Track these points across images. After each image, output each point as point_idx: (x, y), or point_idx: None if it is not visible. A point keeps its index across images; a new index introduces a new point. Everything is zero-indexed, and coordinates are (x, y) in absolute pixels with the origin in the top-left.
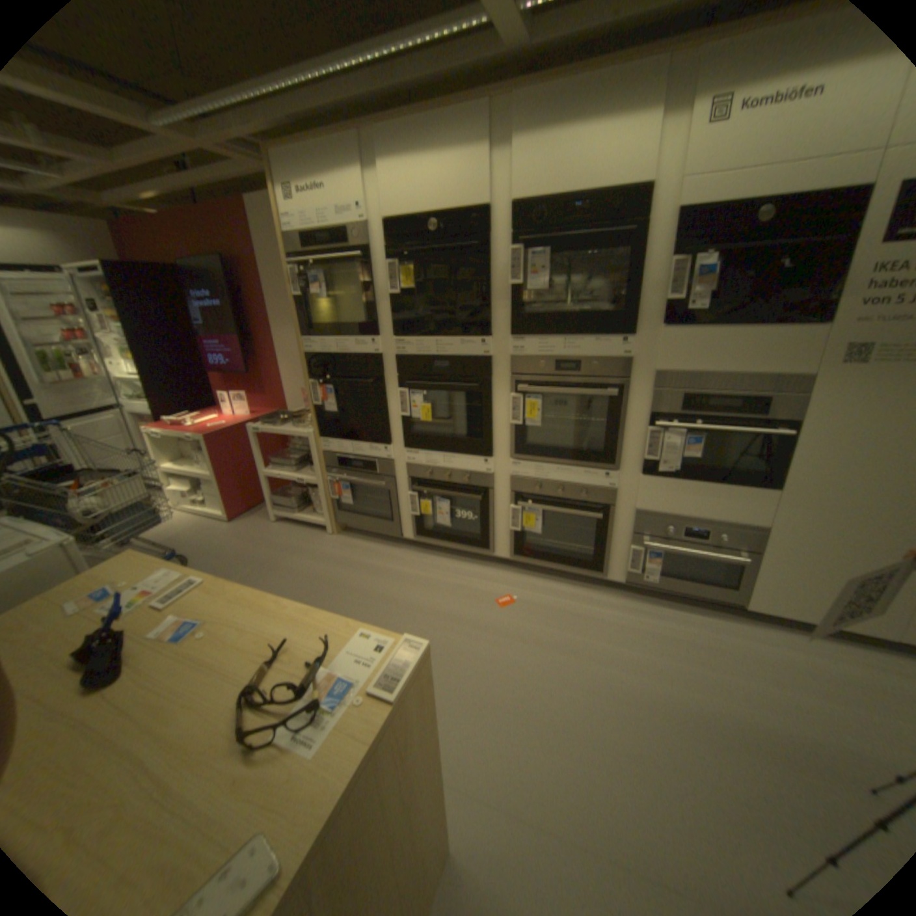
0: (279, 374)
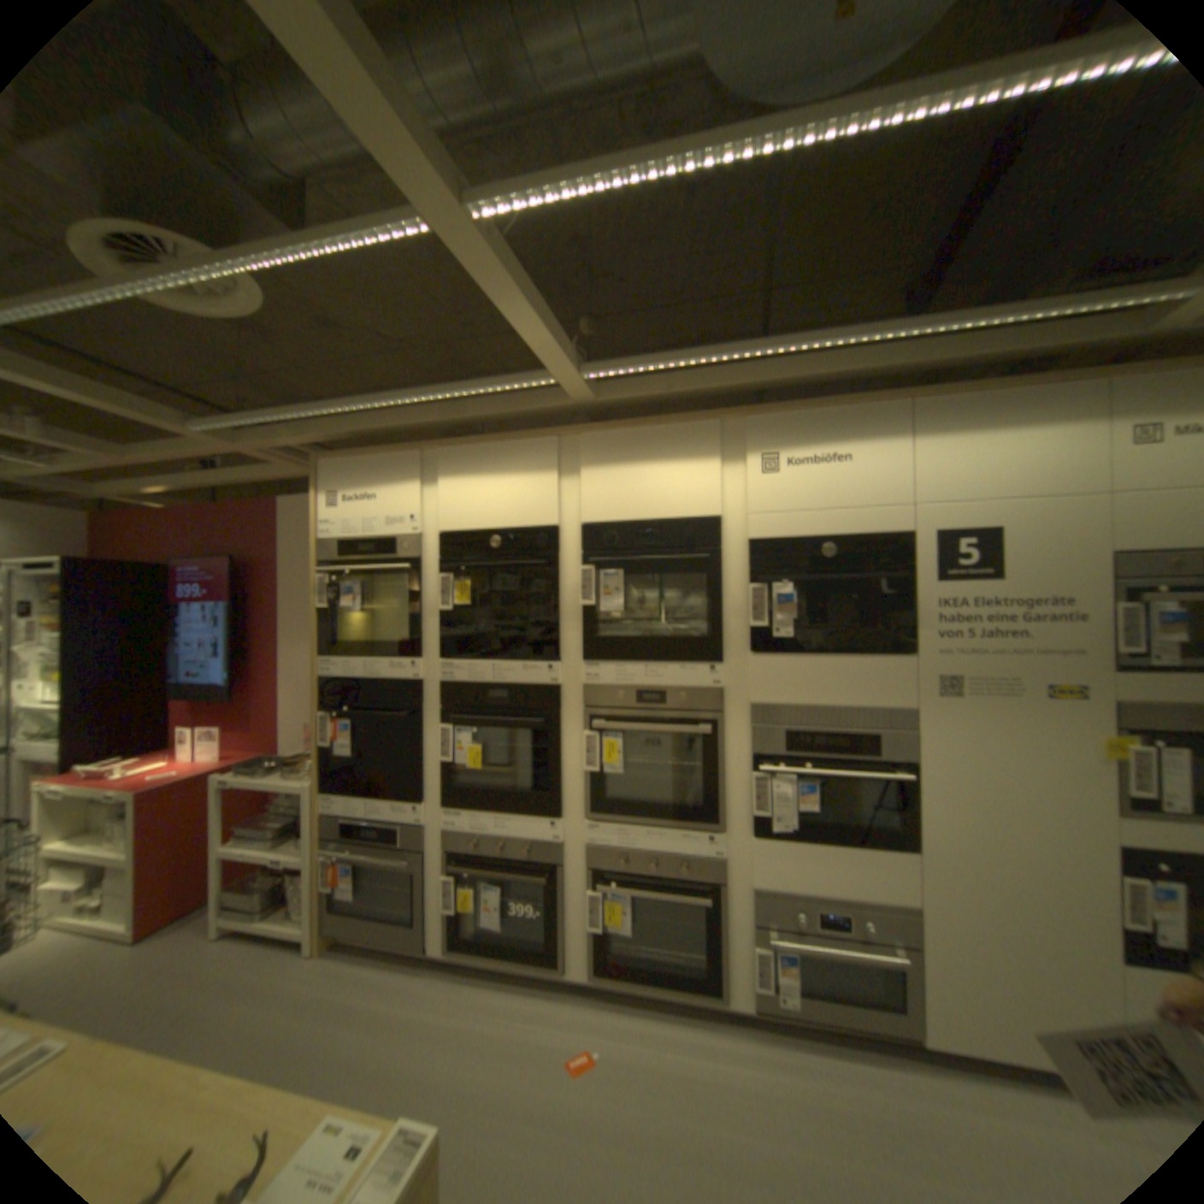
0: (276, 701)
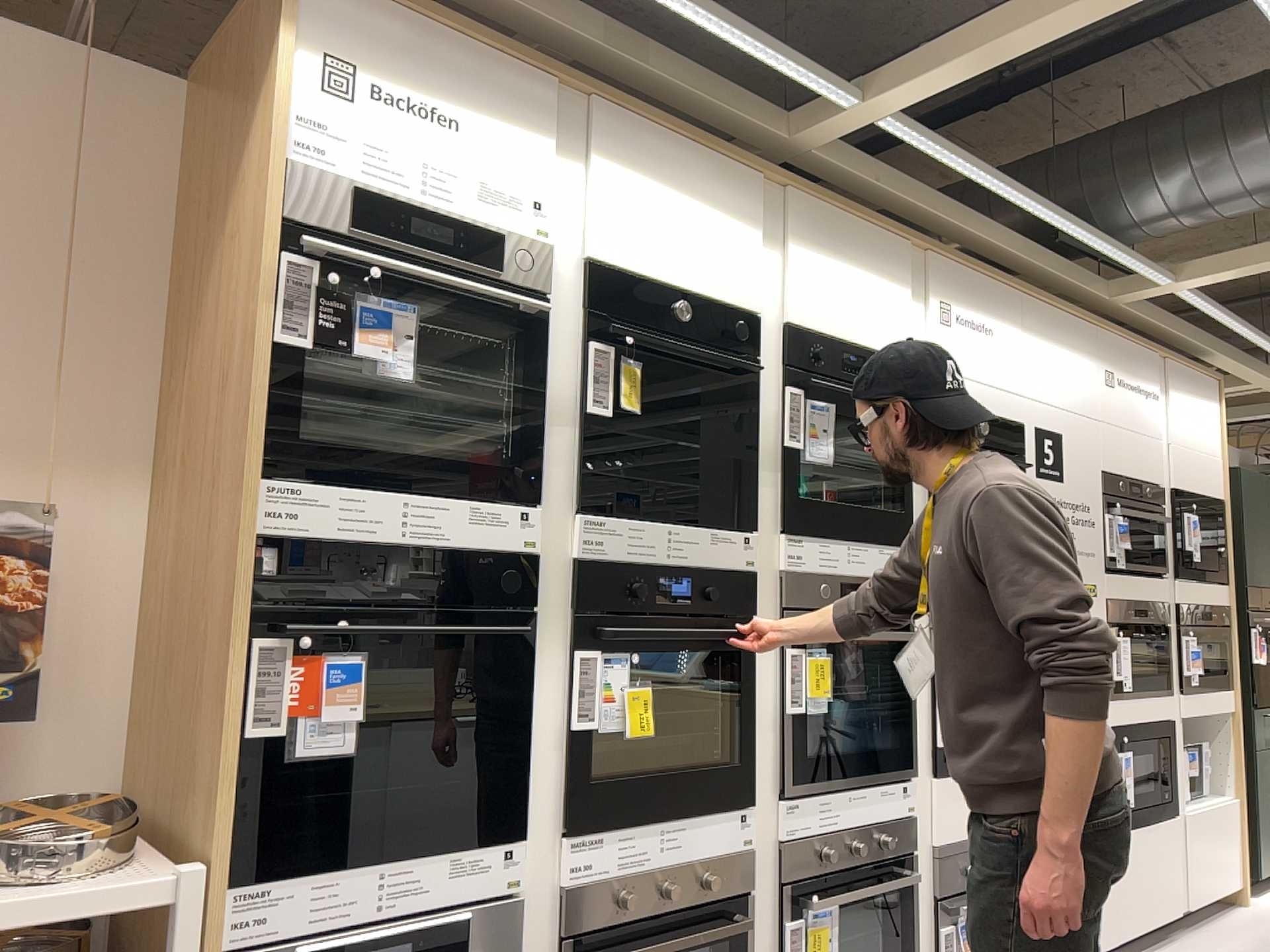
0: None
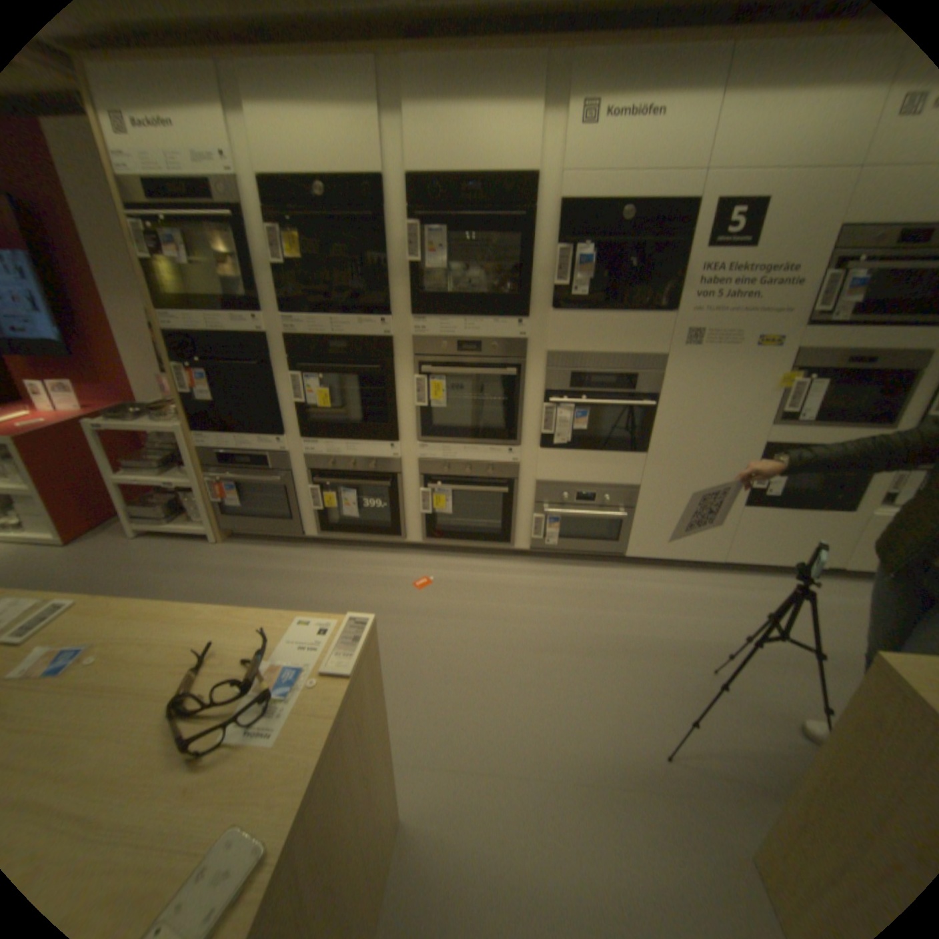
0: (118, 355)
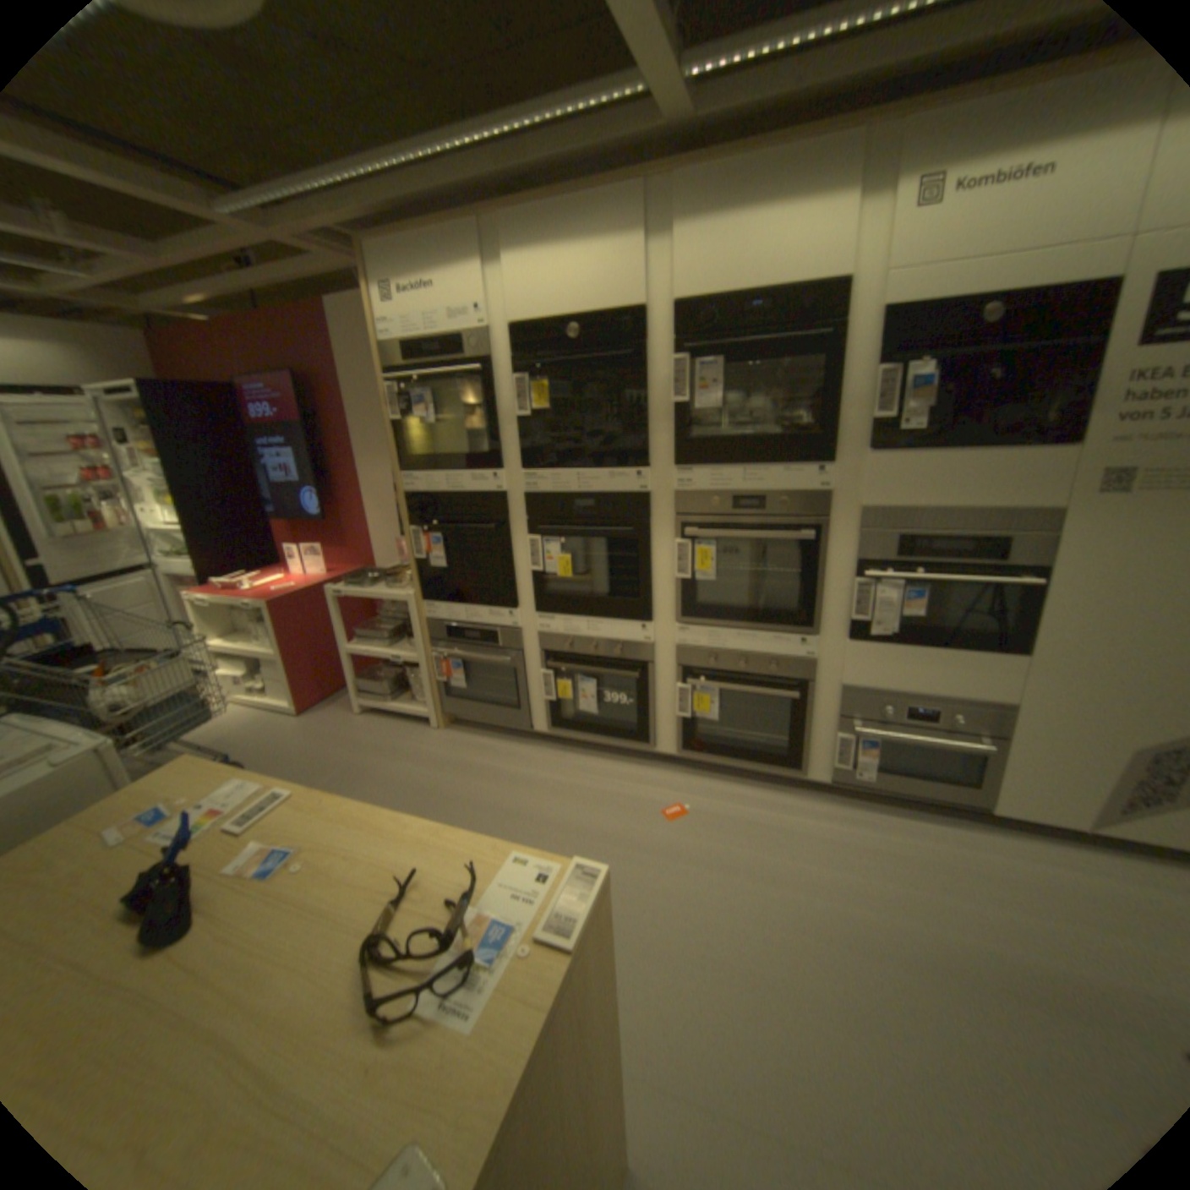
0: (365, 517)
